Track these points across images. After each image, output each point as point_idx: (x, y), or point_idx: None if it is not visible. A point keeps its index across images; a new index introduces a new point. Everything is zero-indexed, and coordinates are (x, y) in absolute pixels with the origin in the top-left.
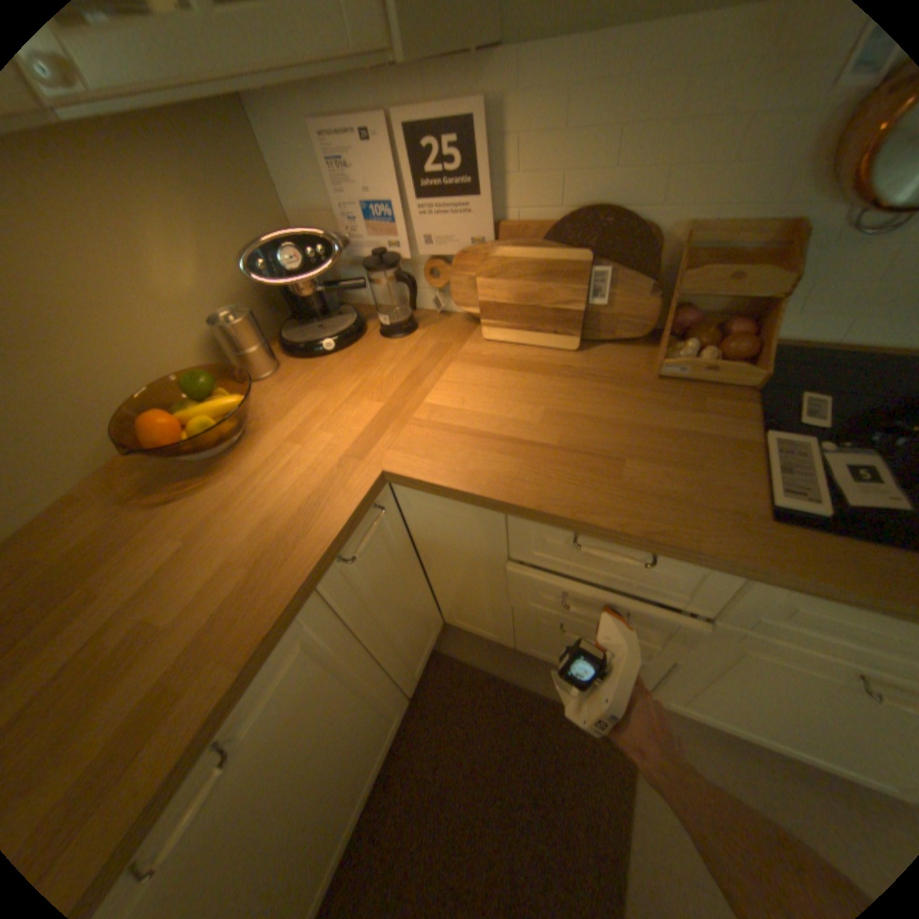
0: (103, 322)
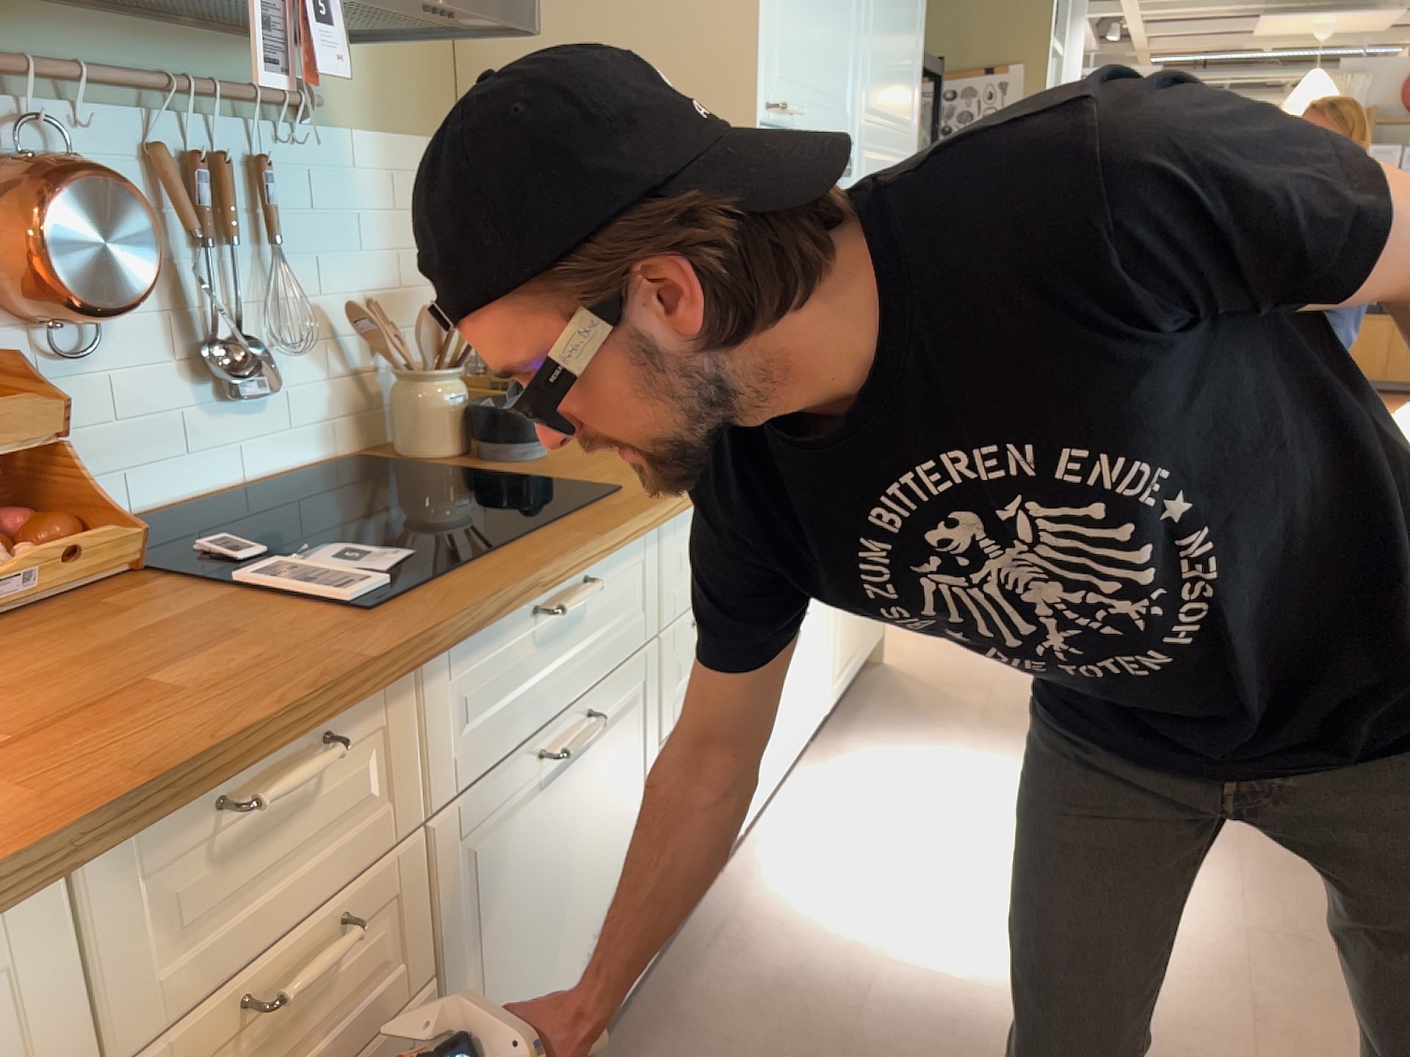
0: None
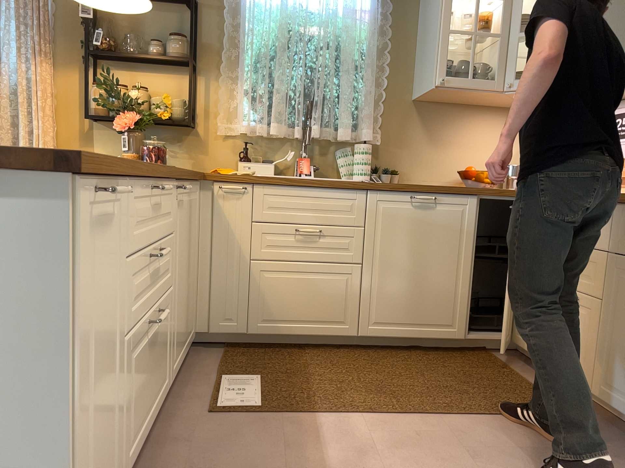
0: (478, 151)
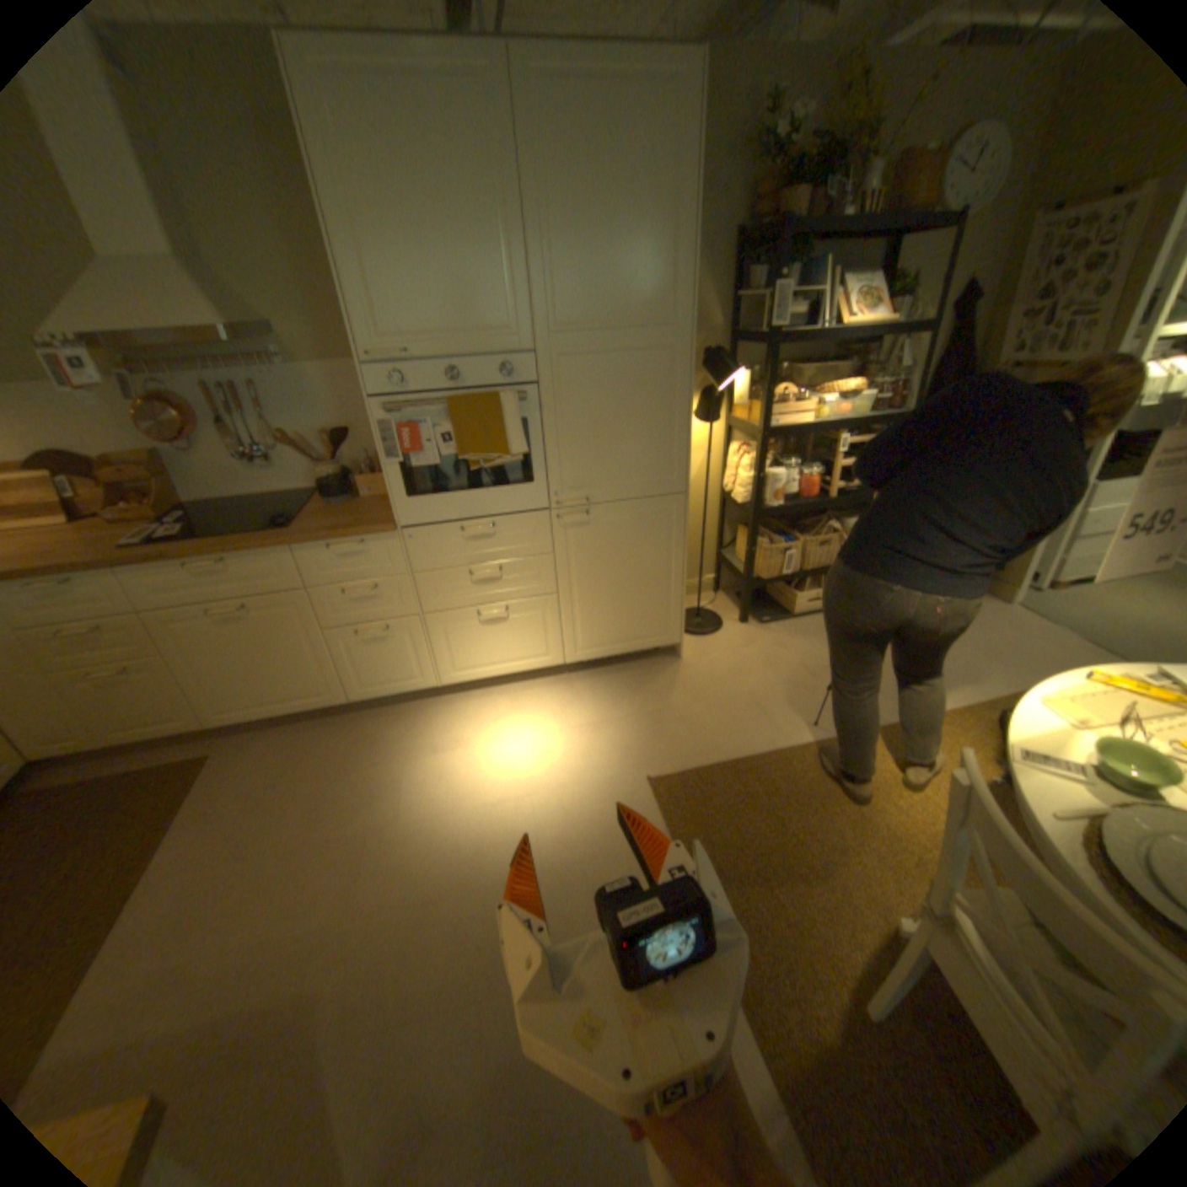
0: None
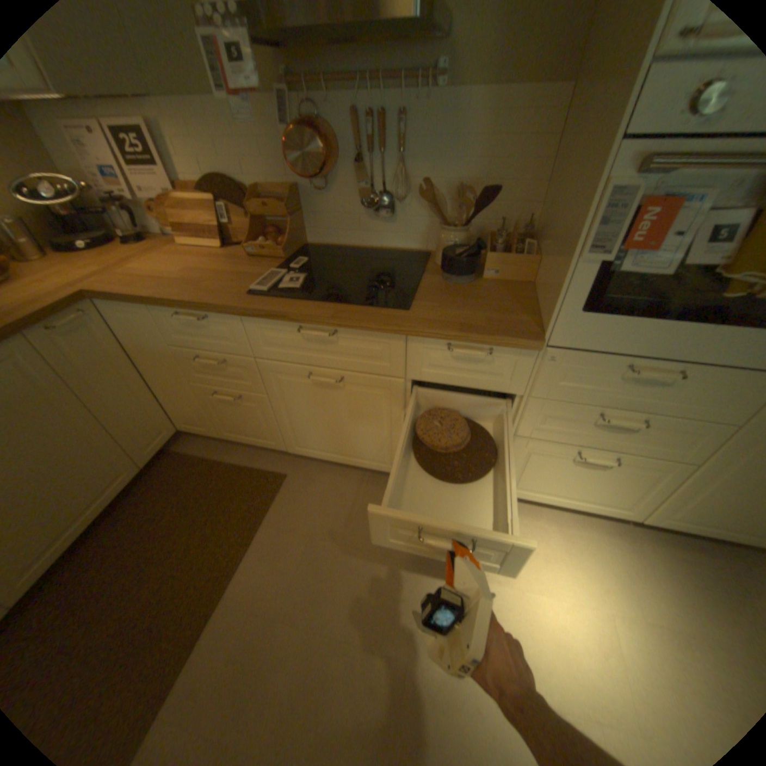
0: None
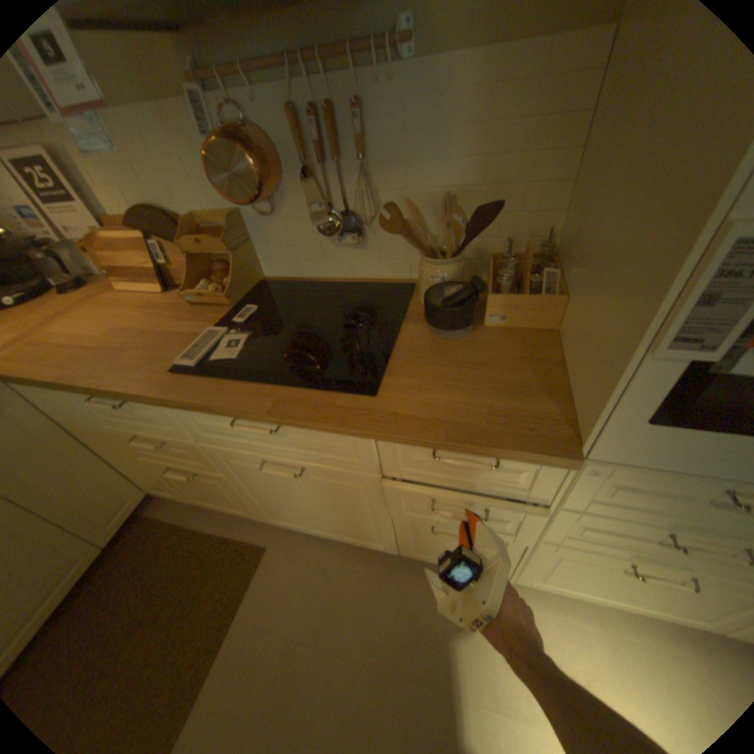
0: None
